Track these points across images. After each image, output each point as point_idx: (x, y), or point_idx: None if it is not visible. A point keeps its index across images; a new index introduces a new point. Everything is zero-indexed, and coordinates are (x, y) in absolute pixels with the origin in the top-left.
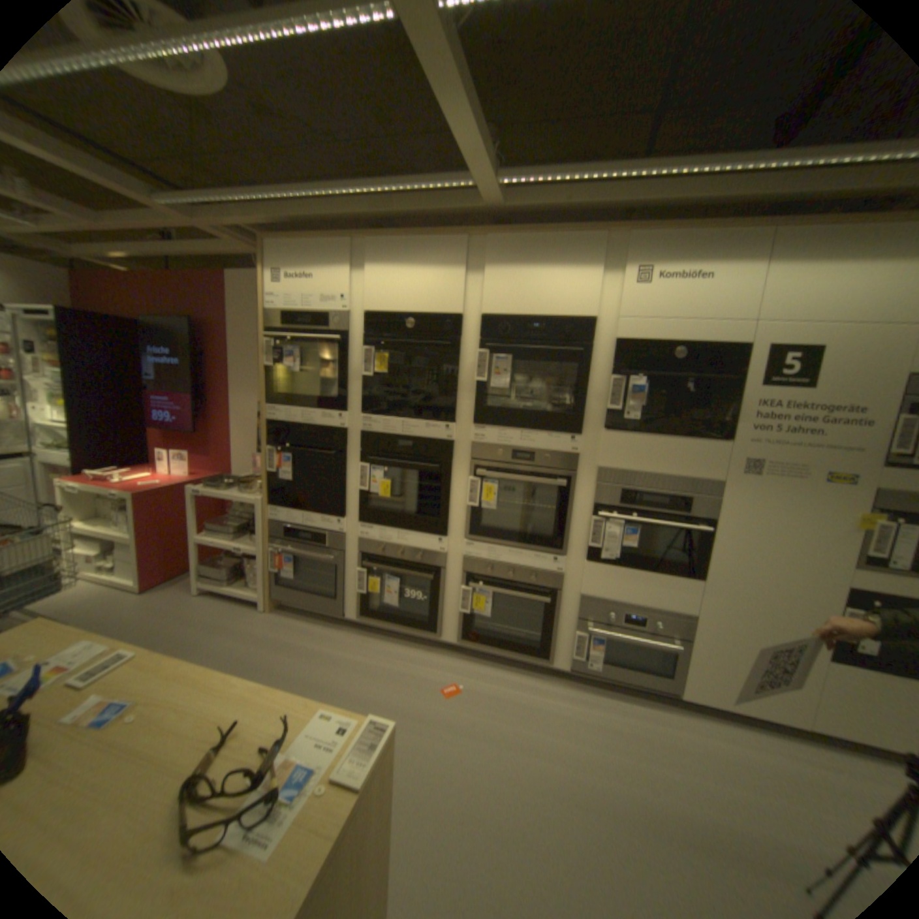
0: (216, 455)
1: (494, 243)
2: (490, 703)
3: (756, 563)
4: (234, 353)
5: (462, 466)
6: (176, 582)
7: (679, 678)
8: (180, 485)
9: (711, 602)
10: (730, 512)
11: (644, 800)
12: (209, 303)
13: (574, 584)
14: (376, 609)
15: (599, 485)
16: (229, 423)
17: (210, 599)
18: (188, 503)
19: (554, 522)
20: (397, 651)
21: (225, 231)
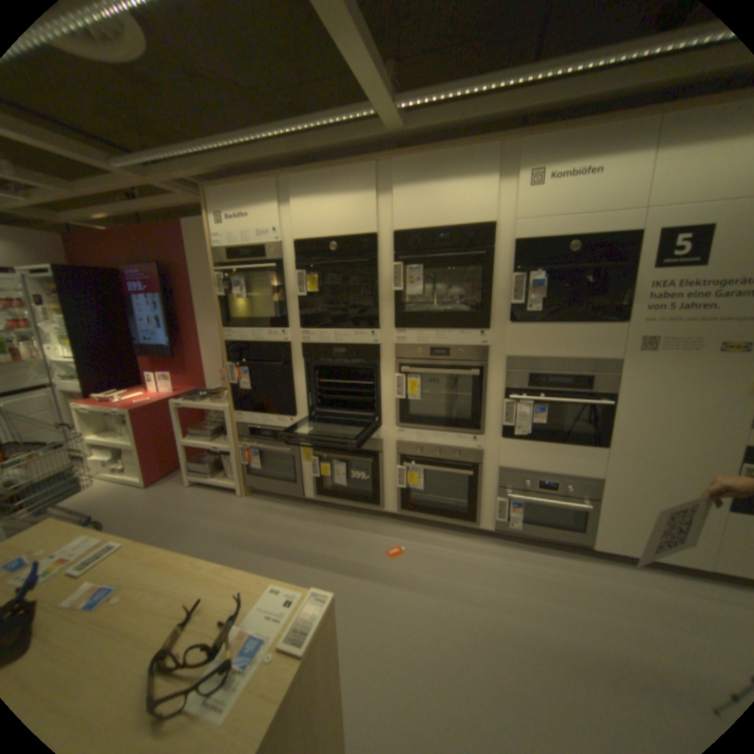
0: (192, 373)
1: (399, 165)
2: (428, 560)
3: (656, 429)
4: (196, 288)
5: (388, 365)
6: (173, 476)
7: (590, 531)
8: (166, 399)
9: (615, 466)
10: (629, 386)
11: (563, 636)
12: (171, 248)
13: (492, 458)
14: (329, 488)
15: (508, 371)
16: (199, 346)
17: (199, 488)
18: (174, 413)
19: (471, 406)
20: (349, 521)
21: (174, 184)
